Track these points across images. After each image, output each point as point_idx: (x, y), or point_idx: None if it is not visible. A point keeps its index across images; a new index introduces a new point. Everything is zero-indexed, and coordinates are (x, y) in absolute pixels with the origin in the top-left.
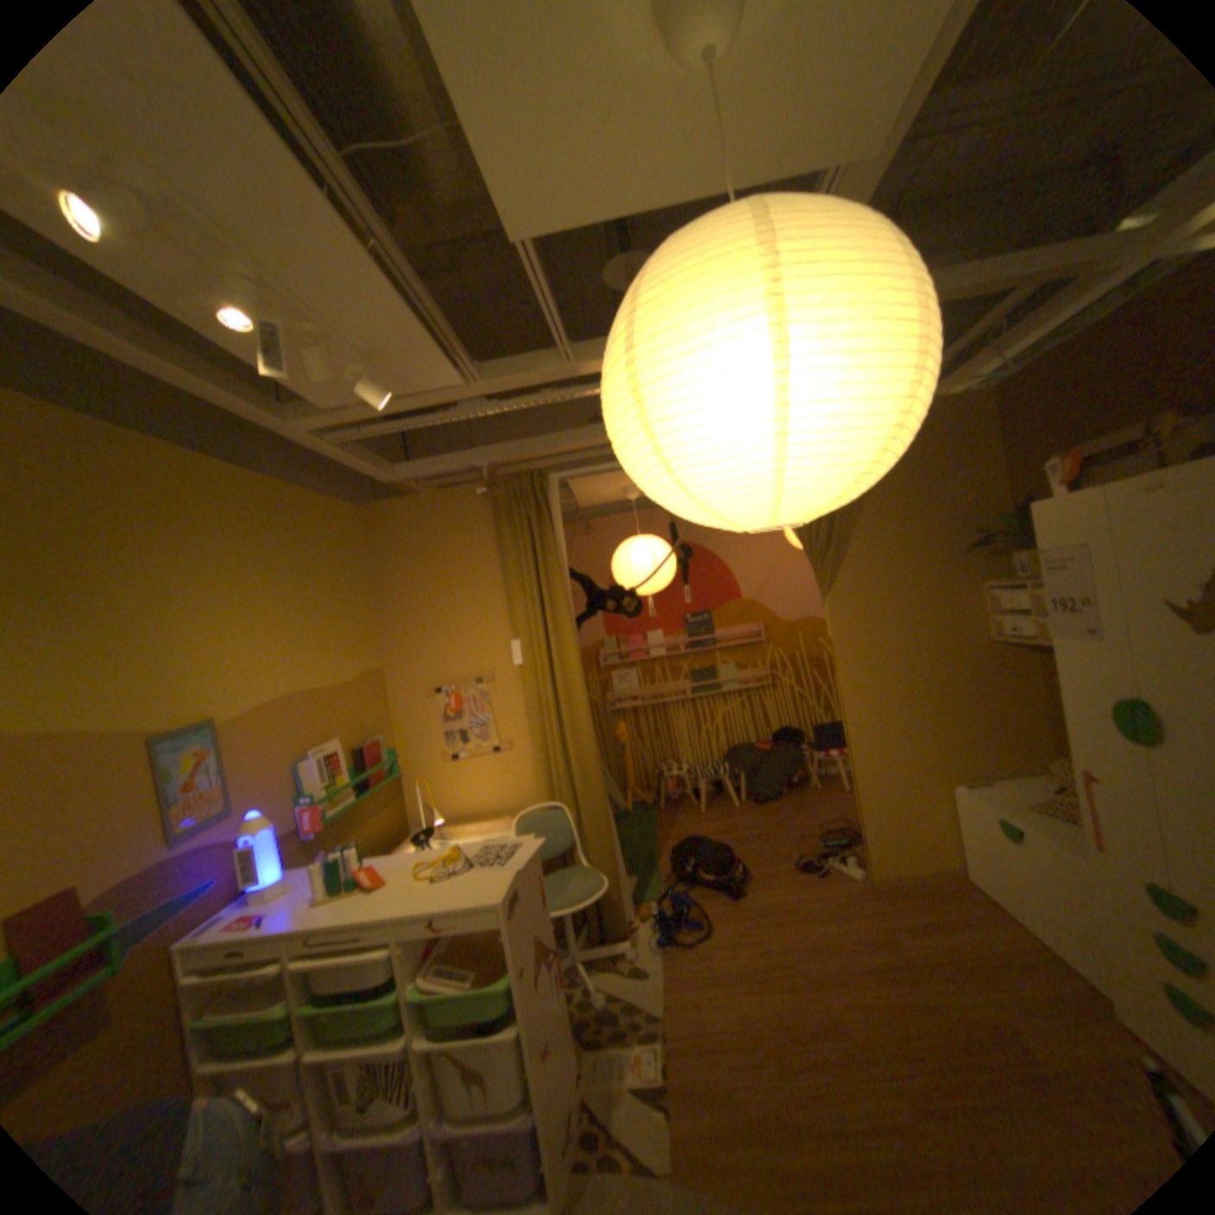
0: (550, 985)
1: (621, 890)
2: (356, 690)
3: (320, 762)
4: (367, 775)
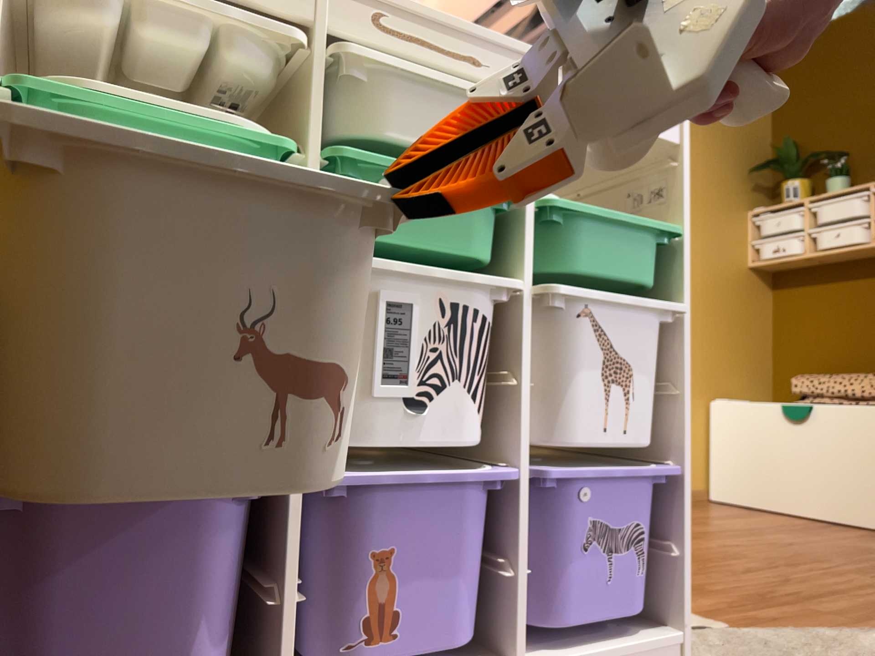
0: None
1: None
2: None
3: None
4: None
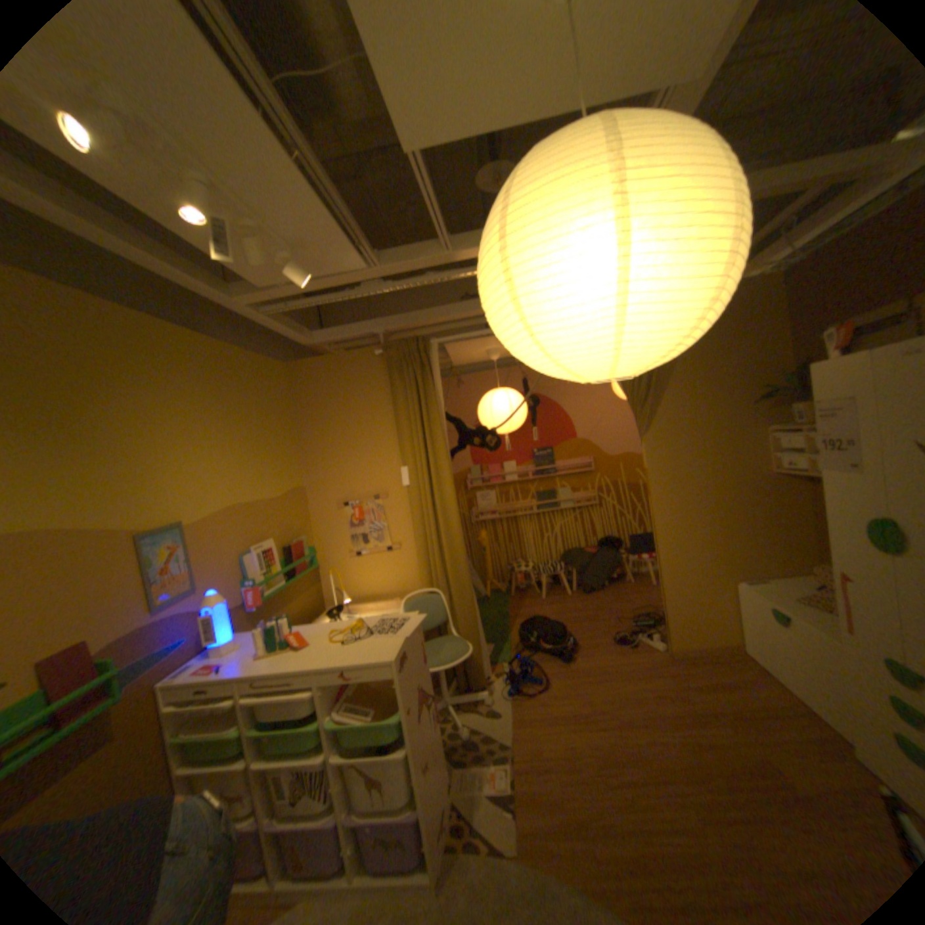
0: (430, 720)
1: (482, 653)
2: (285, 502)
3: (260, 555)
4: (294, 565)
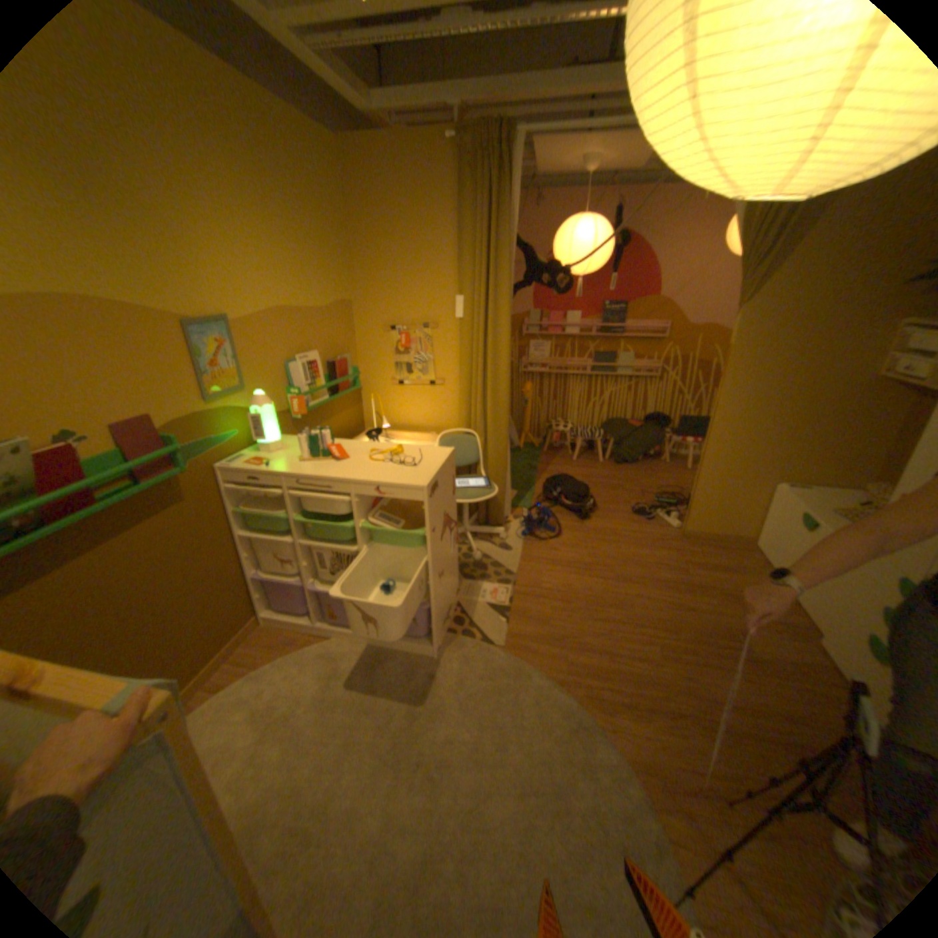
0: (450, 540)
1: (505, 496)
2: (330, 315)
3: (305, 366)
4: (338, 382)
